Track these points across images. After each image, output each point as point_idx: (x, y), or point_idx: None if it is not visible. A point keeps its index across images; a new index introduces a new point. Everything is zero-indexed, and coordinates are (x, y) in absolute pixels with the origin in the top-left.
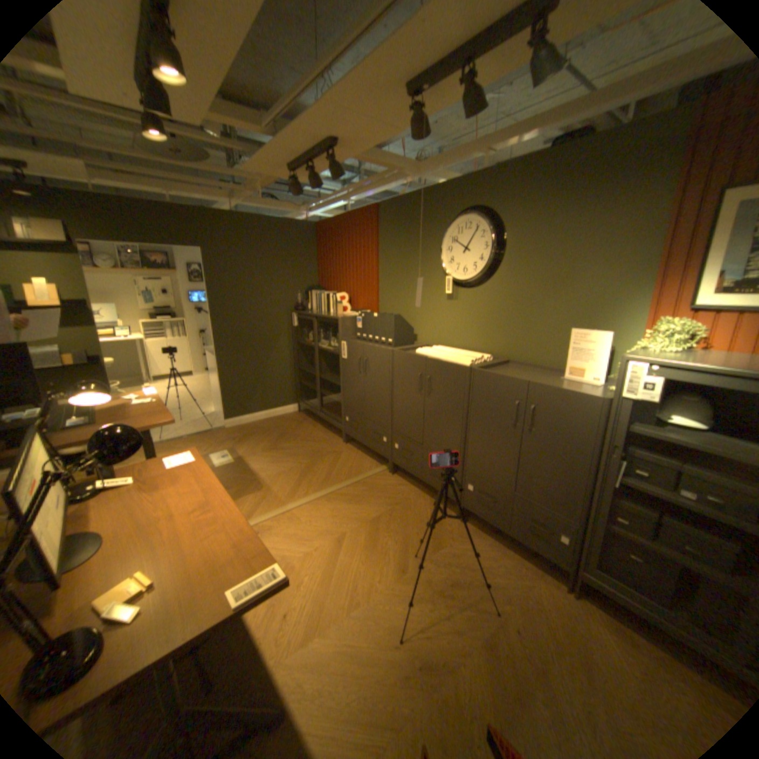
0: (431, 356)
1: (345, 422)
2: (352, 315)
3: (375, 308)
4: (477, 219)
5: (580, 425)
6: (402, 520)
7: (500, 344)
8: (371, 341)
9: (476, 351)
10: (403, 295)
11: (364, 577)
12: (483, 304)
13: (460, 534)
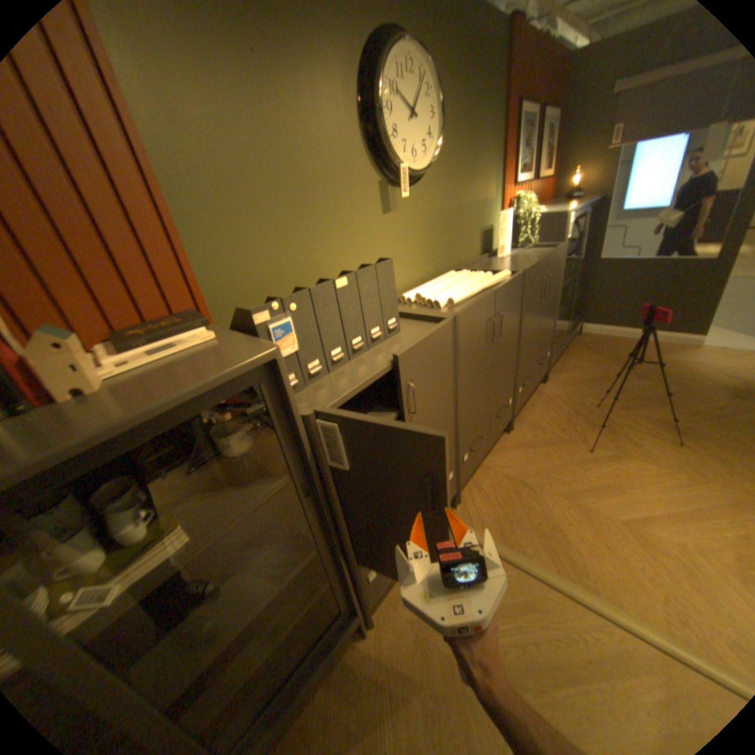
0: (475, 292)
1: (366, 594)
2: (193, 345)
3: (188, 299)
4: (418, 58)
5: (558, 271)
6: (549, 473)
7: (443, 257)
8: (338, 363)
9: (426, 280)
10: (283, 226)
11: (658, 484)
12: (424, 209)
13: (532, 431)
